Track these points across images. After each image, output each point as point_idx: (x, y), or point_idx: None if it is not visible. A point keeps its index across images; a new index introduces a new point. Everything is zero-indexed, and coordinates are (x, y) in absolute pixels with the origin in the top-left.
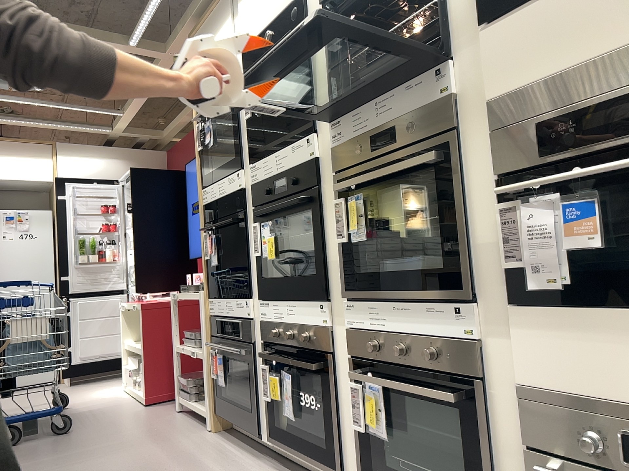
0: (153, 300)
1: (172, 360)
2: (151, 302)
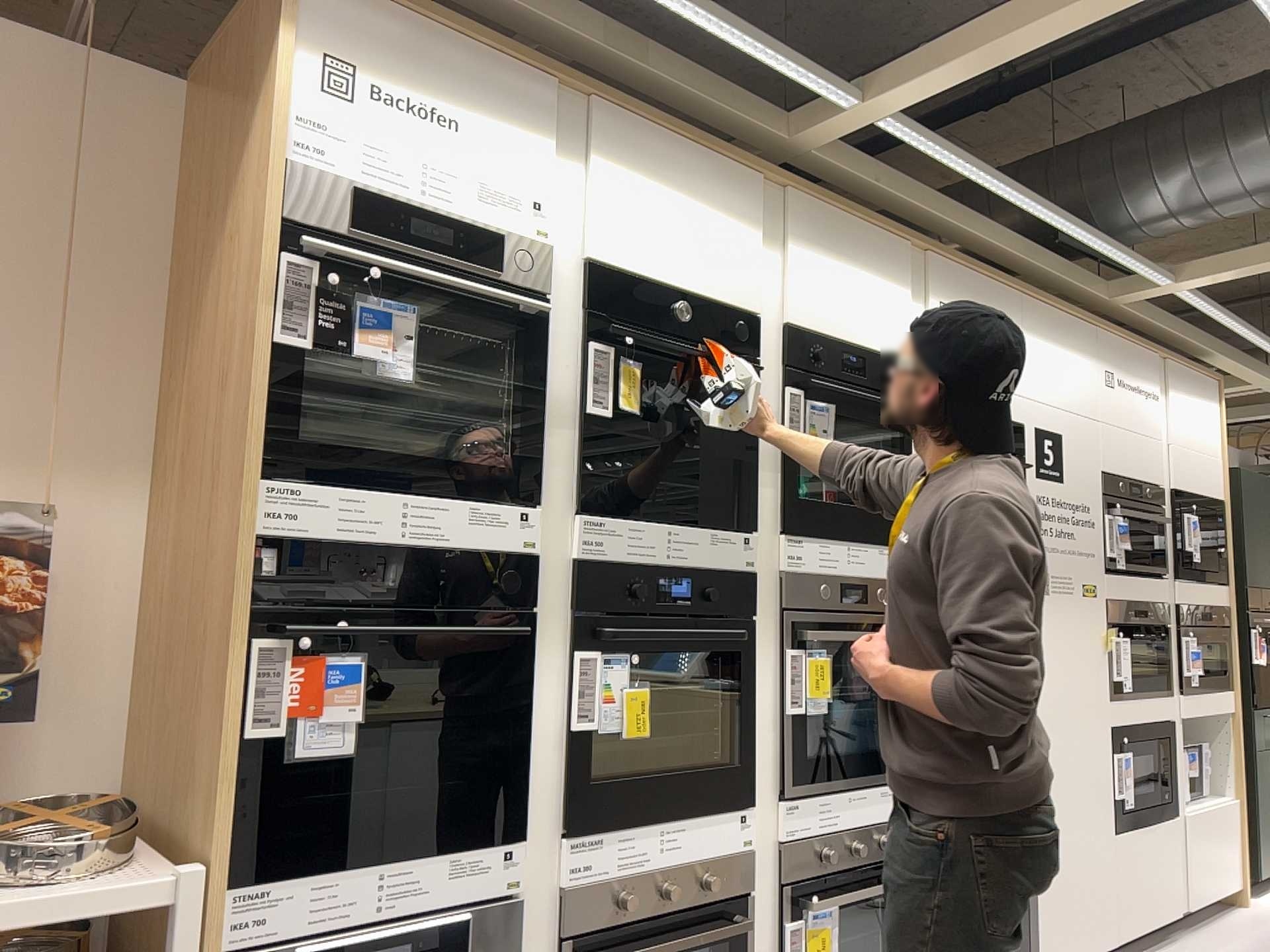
0: None
1: None
2: None
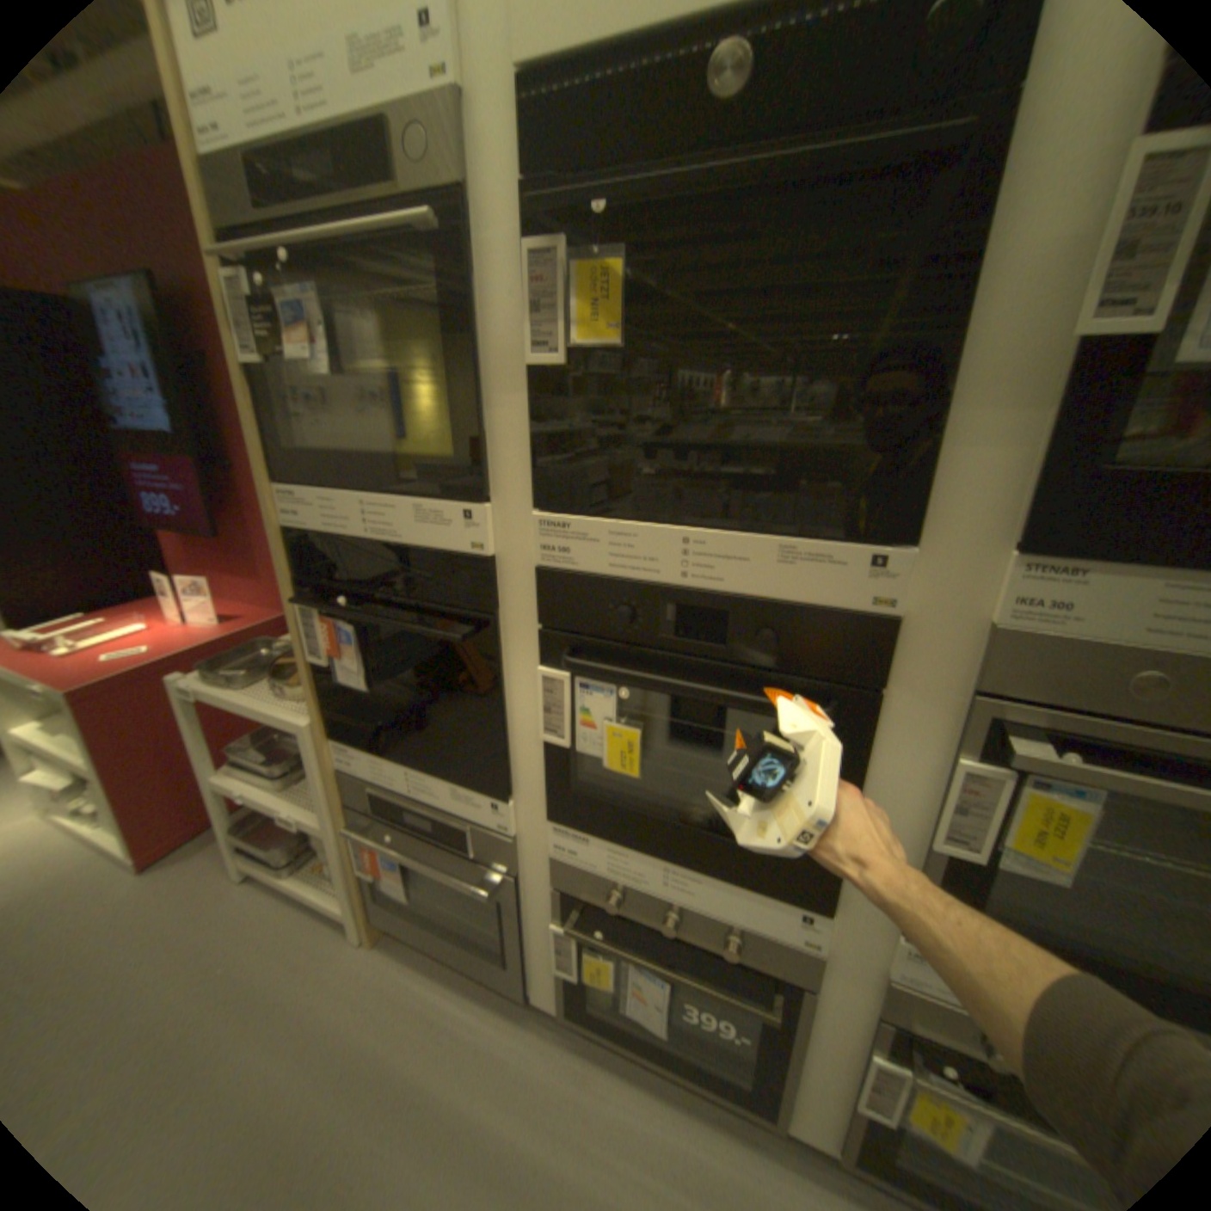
0: (87, 656)
1: (182, 774)
2: (94, 676)
